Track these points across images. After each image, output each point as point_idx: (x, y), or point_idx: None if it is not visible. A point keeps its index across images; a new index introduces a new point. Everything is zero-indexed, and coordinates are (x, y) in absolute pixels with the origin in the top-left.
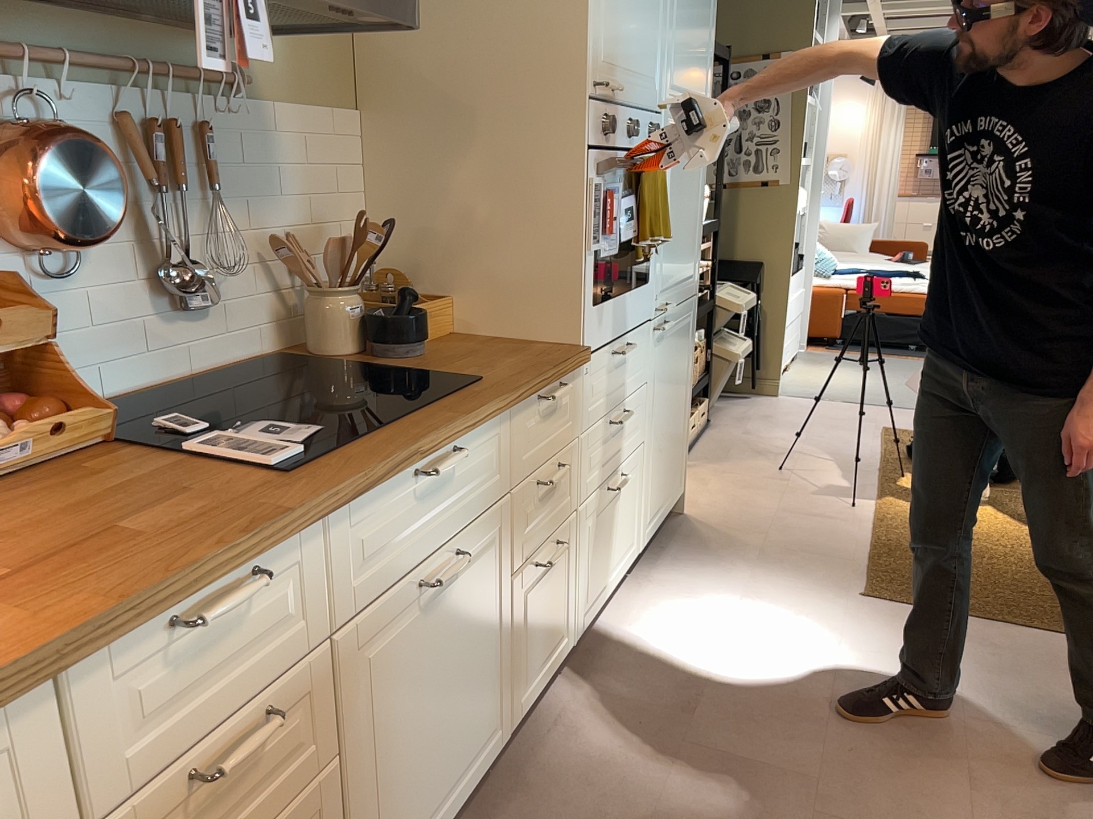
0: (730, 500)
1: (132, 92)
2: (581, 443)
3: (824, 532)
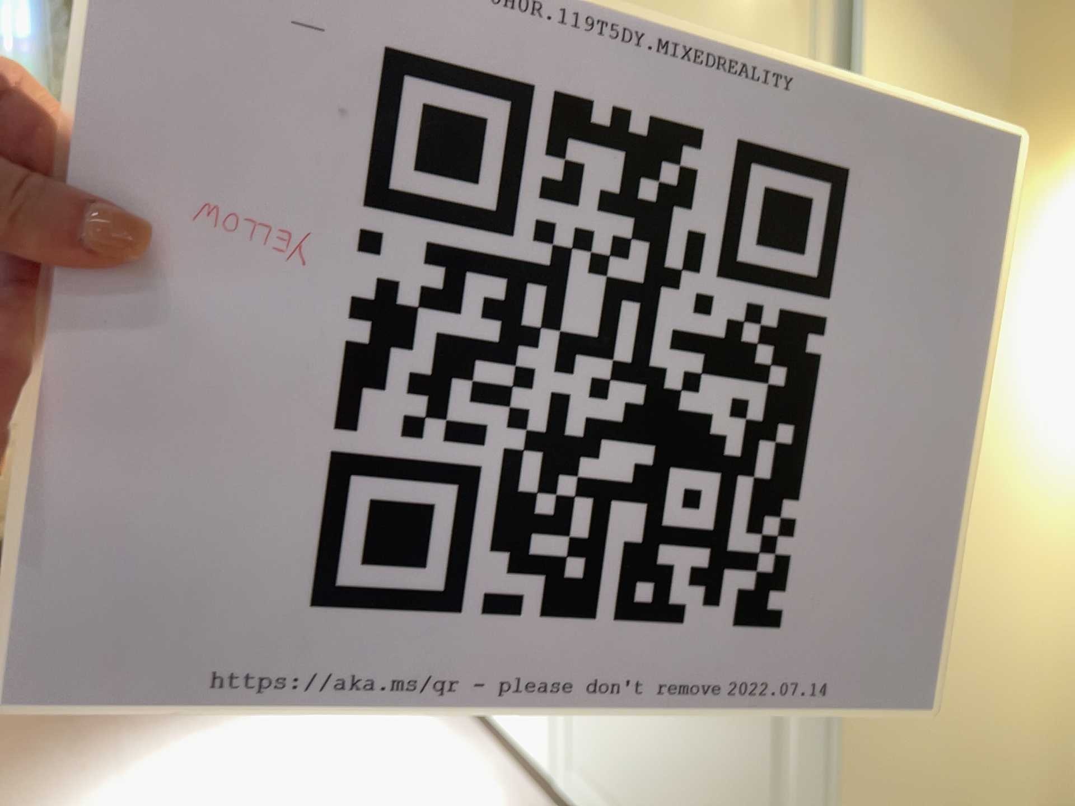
0: None
1: None
2: None
3: None
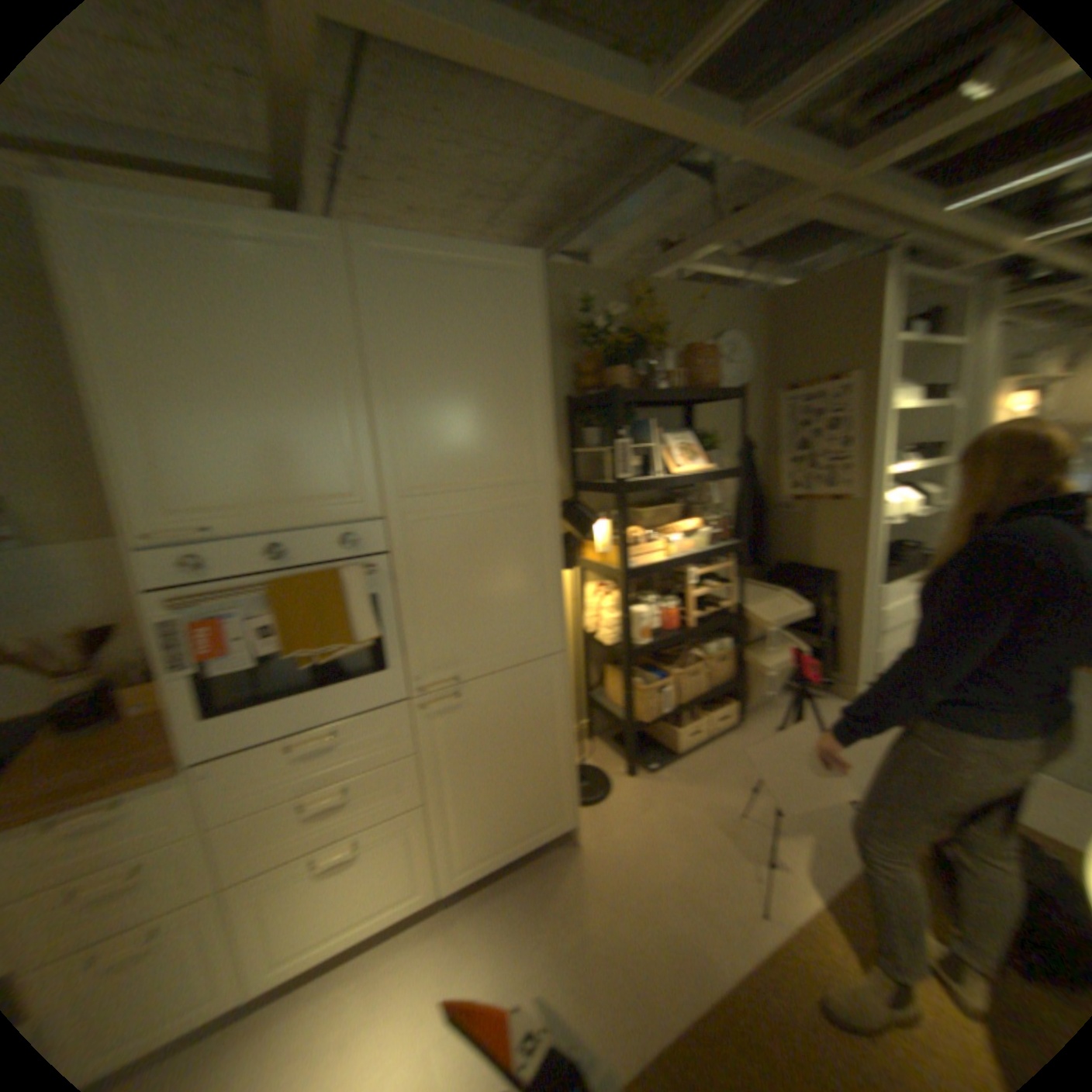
0: (639, 846)
1: None
2: (201, 840)
3: (681, 951)
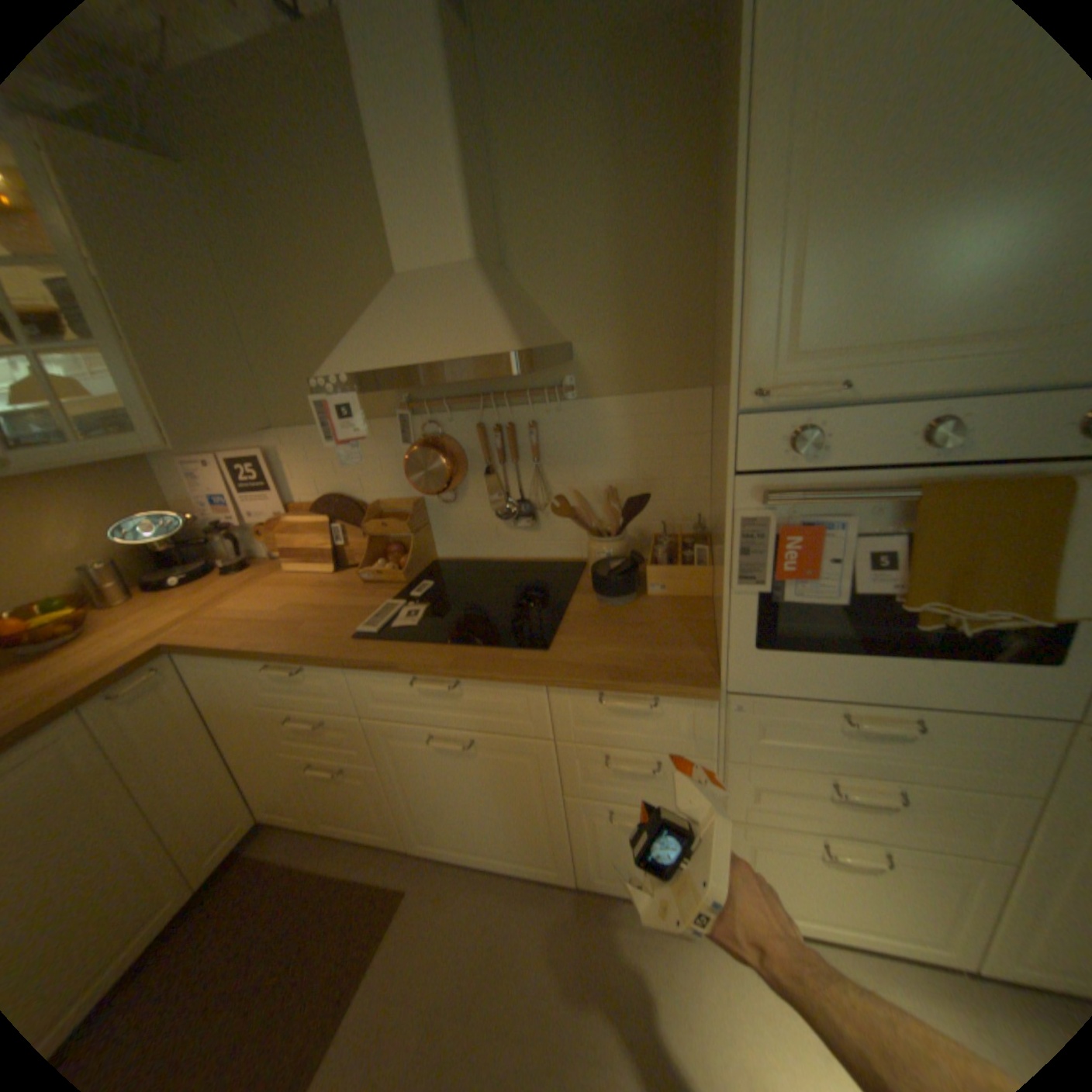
0: None
1: (486, 411)
2: (728, 768)
3: None
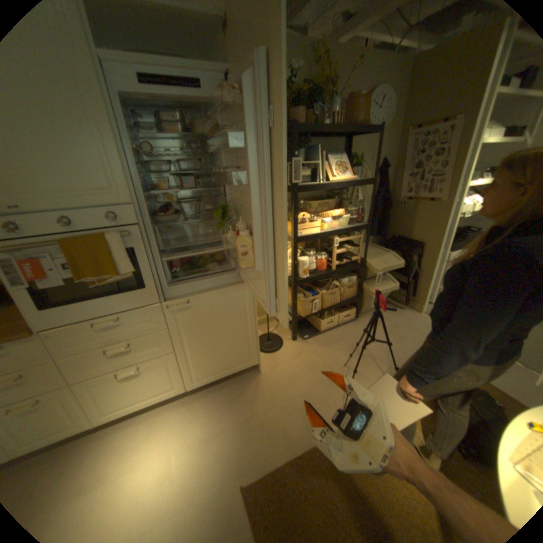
0: (290, 375)
1: None
2: (57, 364)
3: (298, 426)
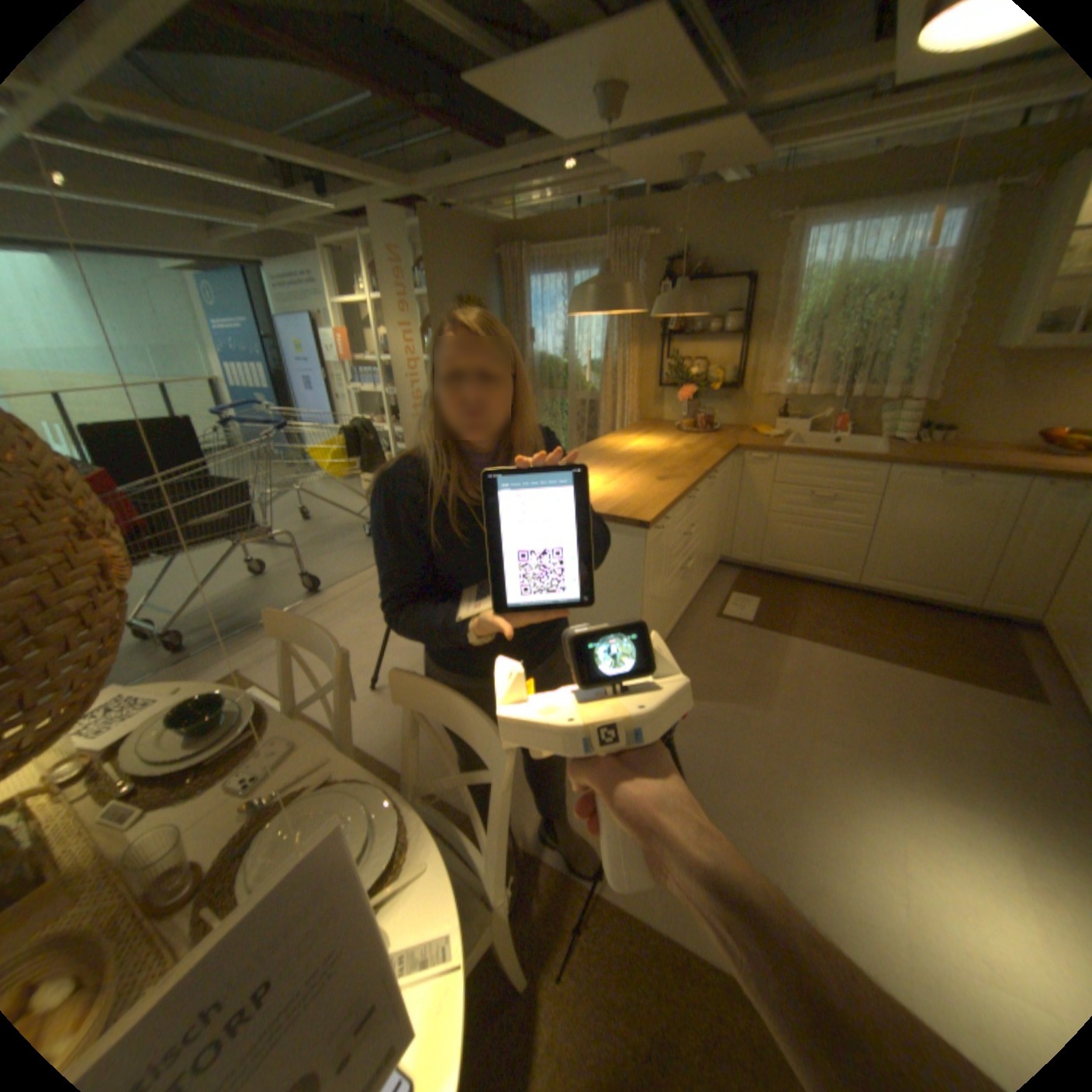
0: None
1: None
2: None
3: None
